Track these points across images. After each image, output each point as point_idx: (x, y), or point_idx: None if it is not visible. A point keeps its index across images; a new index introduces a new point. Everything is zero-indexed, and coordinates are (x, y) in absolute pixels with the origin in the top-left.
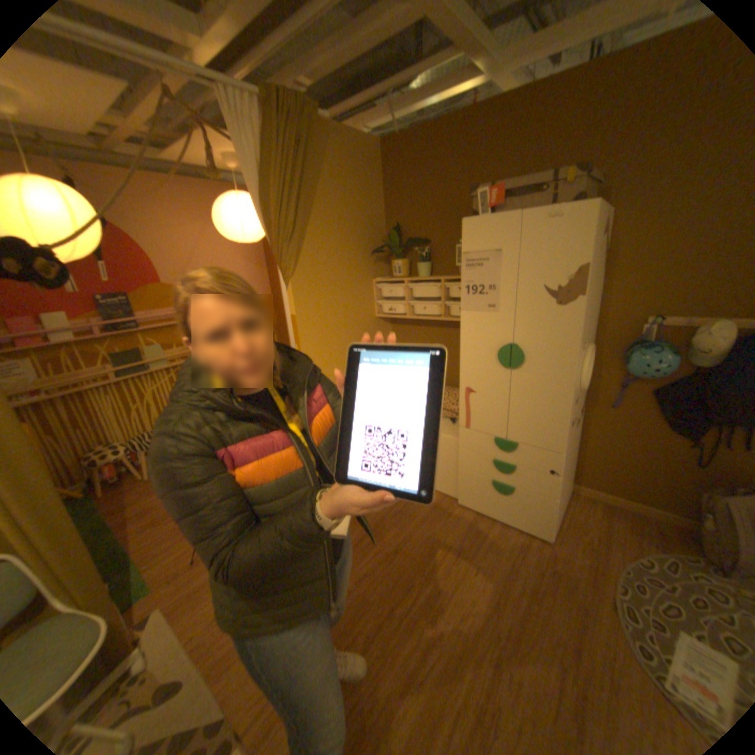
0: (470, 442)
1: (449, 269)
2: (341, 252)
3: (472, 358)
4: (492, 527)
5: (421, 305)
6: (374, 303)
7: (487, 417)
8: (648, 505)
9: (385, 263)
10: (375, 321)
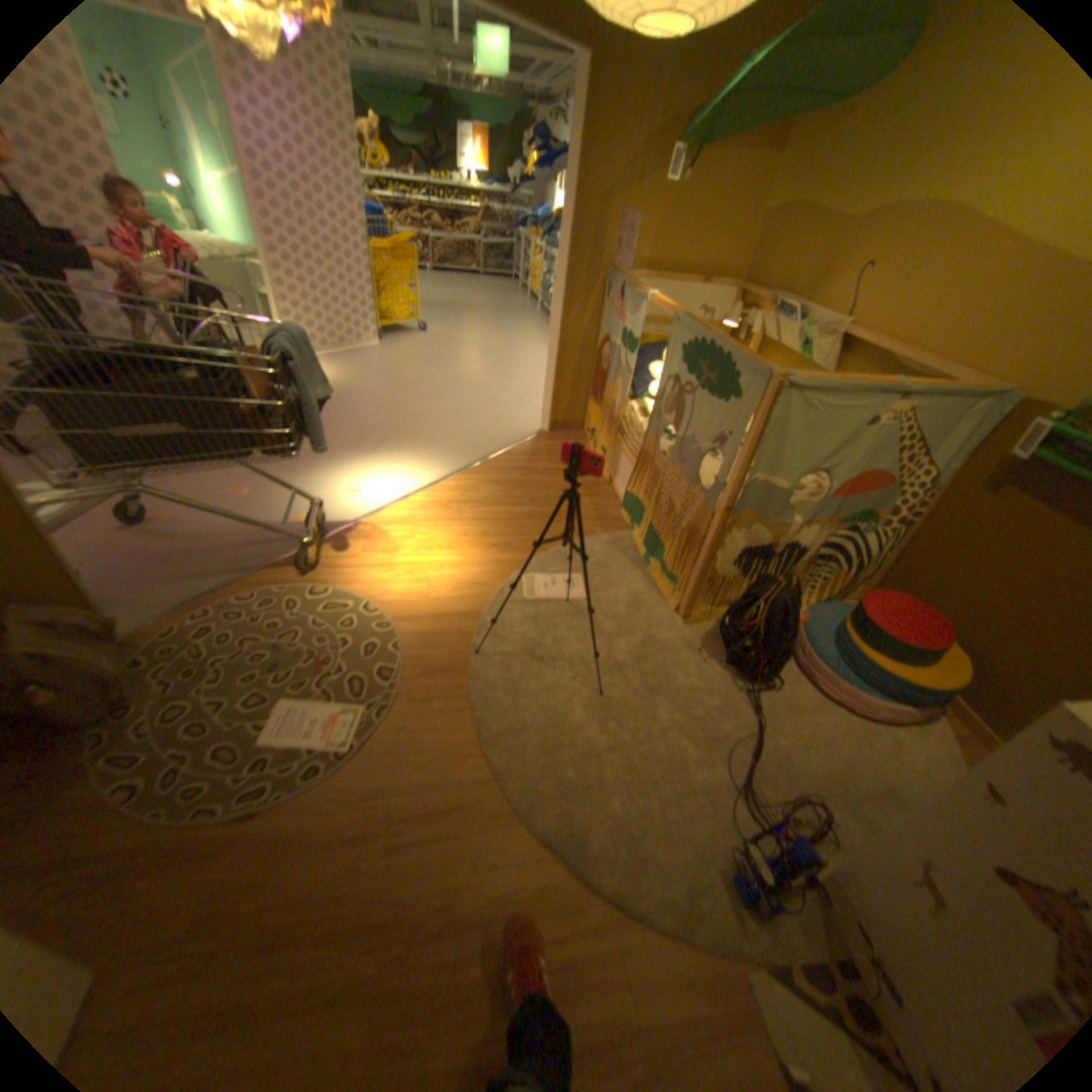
0: None
1: None
2: None
3: None
4: None
5: None
6: None
7: None
8: None
9: None
10: None
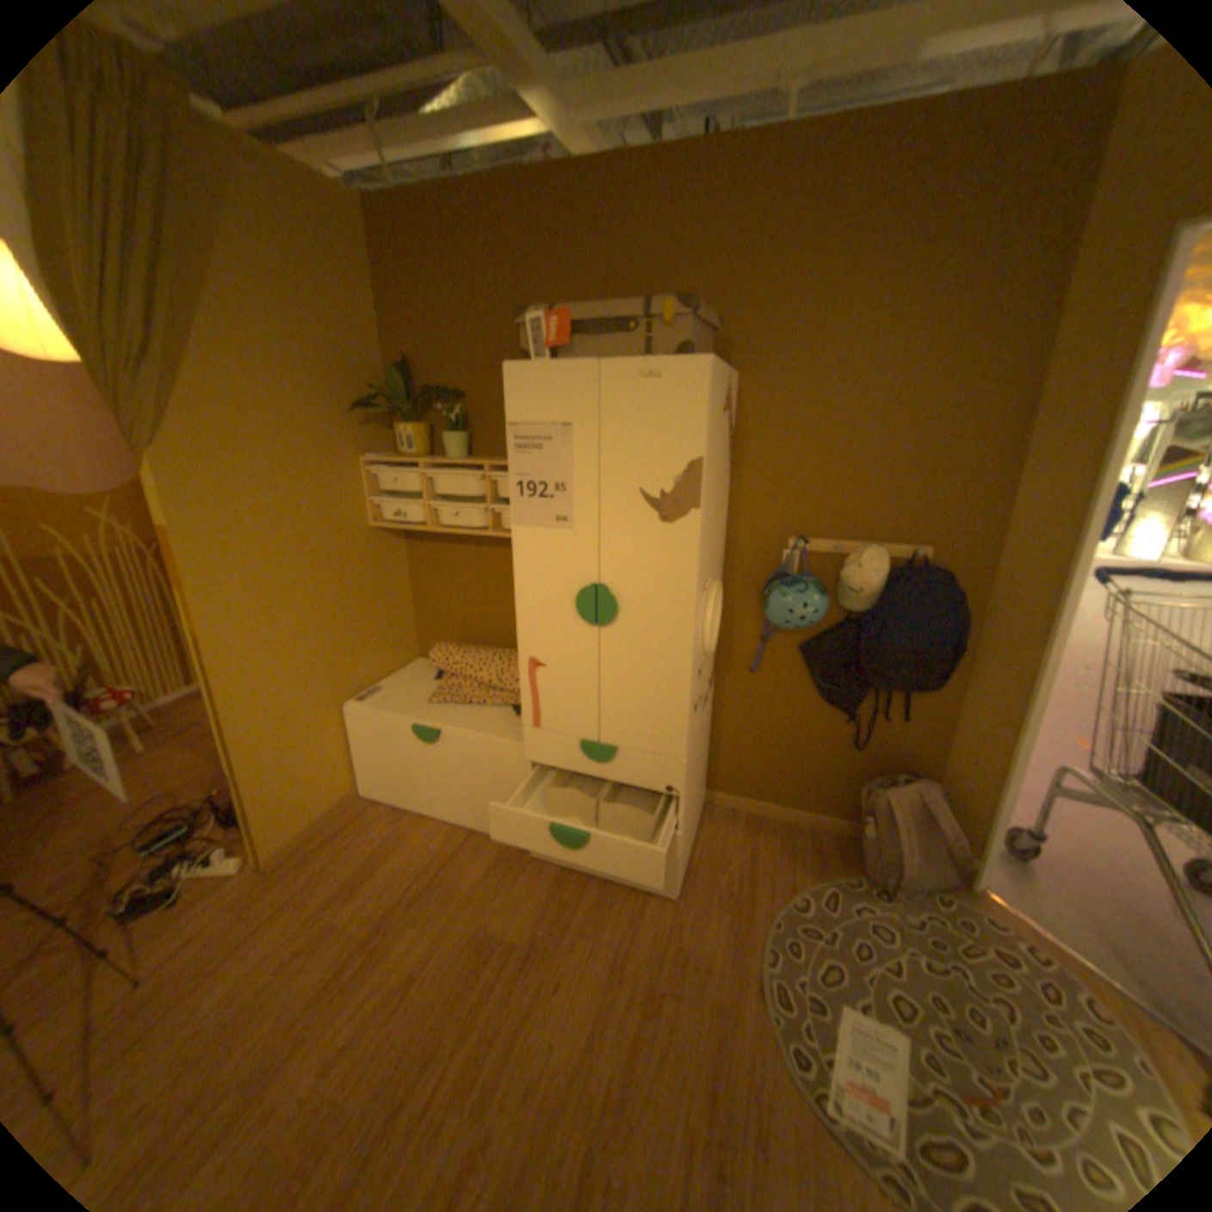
0: (543, 750)
1: (501, 447)
2: (281, 399)
3: (536, 608)
4: (586, 889)
5: (452, 508)
6: (365, 500)
7: (567, 707)
8: (800, 808)
9: (385, 427)
10: (369, 534)
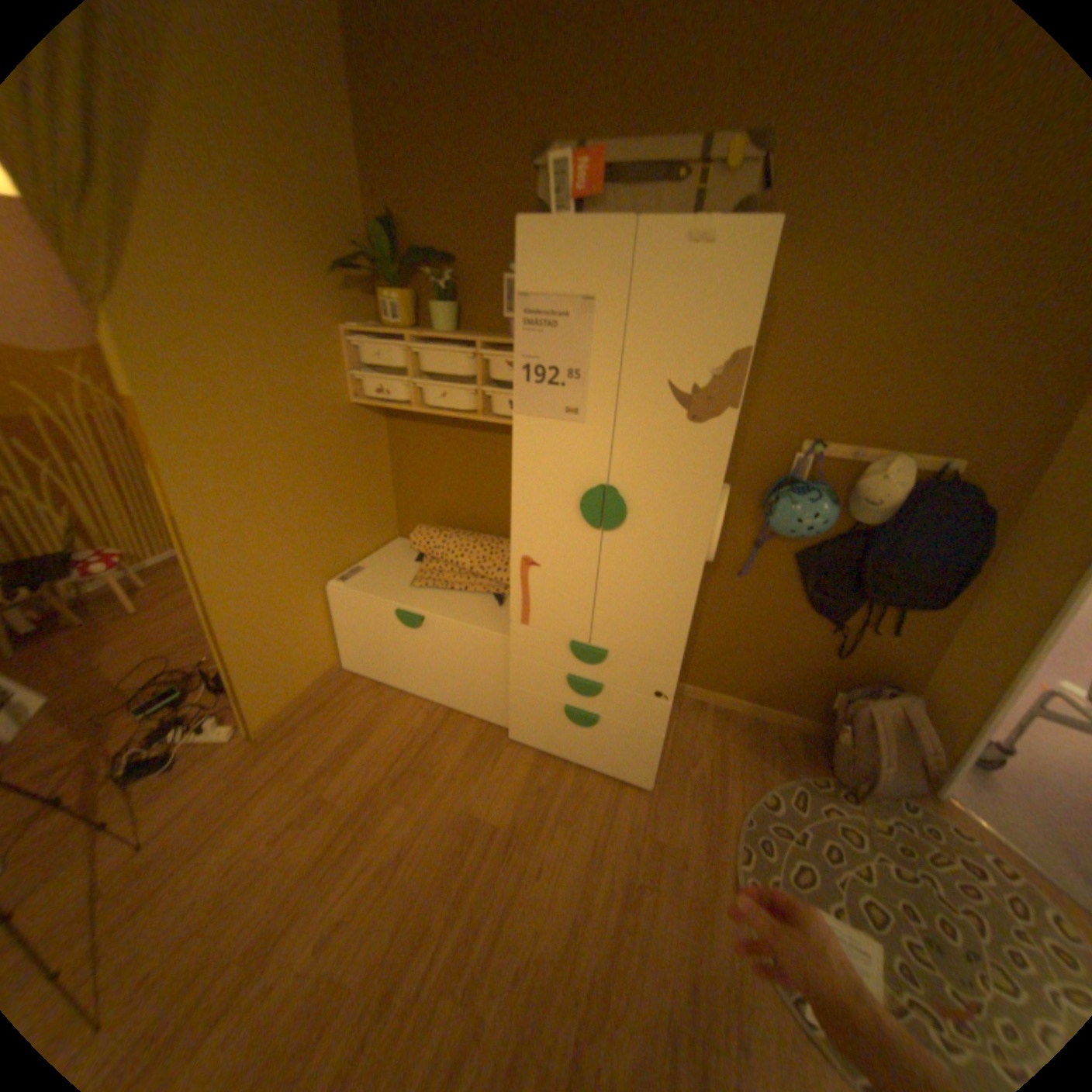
0: (530, 646)
1: (493, 322)
2: (255, 253)
3: (535, 506)
4: (563, 774)
5: (440, 387)
6: (347, 374)
7: (560, 608)
8: (769, 706)
9: (367, 293)
10: (351, 411)
